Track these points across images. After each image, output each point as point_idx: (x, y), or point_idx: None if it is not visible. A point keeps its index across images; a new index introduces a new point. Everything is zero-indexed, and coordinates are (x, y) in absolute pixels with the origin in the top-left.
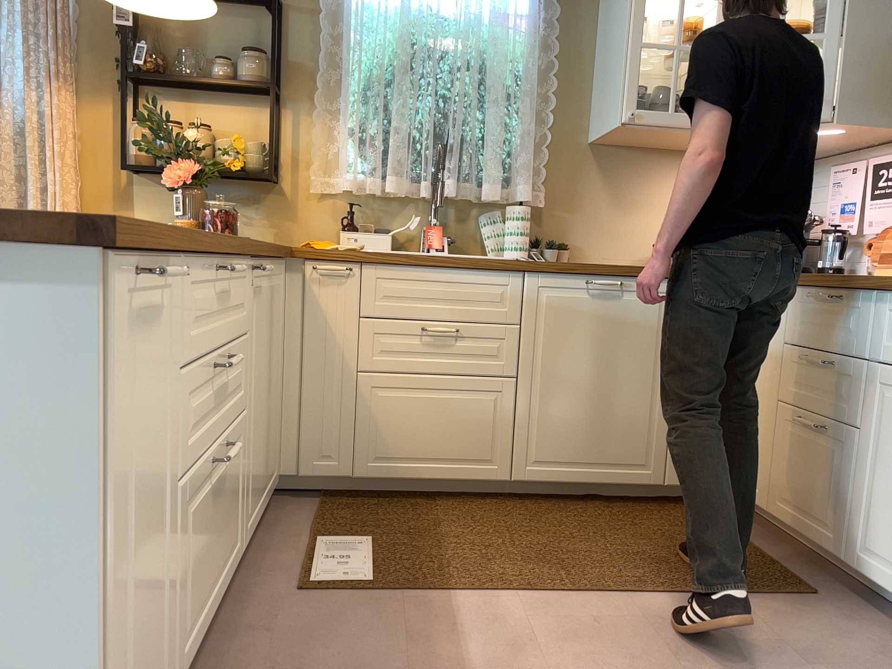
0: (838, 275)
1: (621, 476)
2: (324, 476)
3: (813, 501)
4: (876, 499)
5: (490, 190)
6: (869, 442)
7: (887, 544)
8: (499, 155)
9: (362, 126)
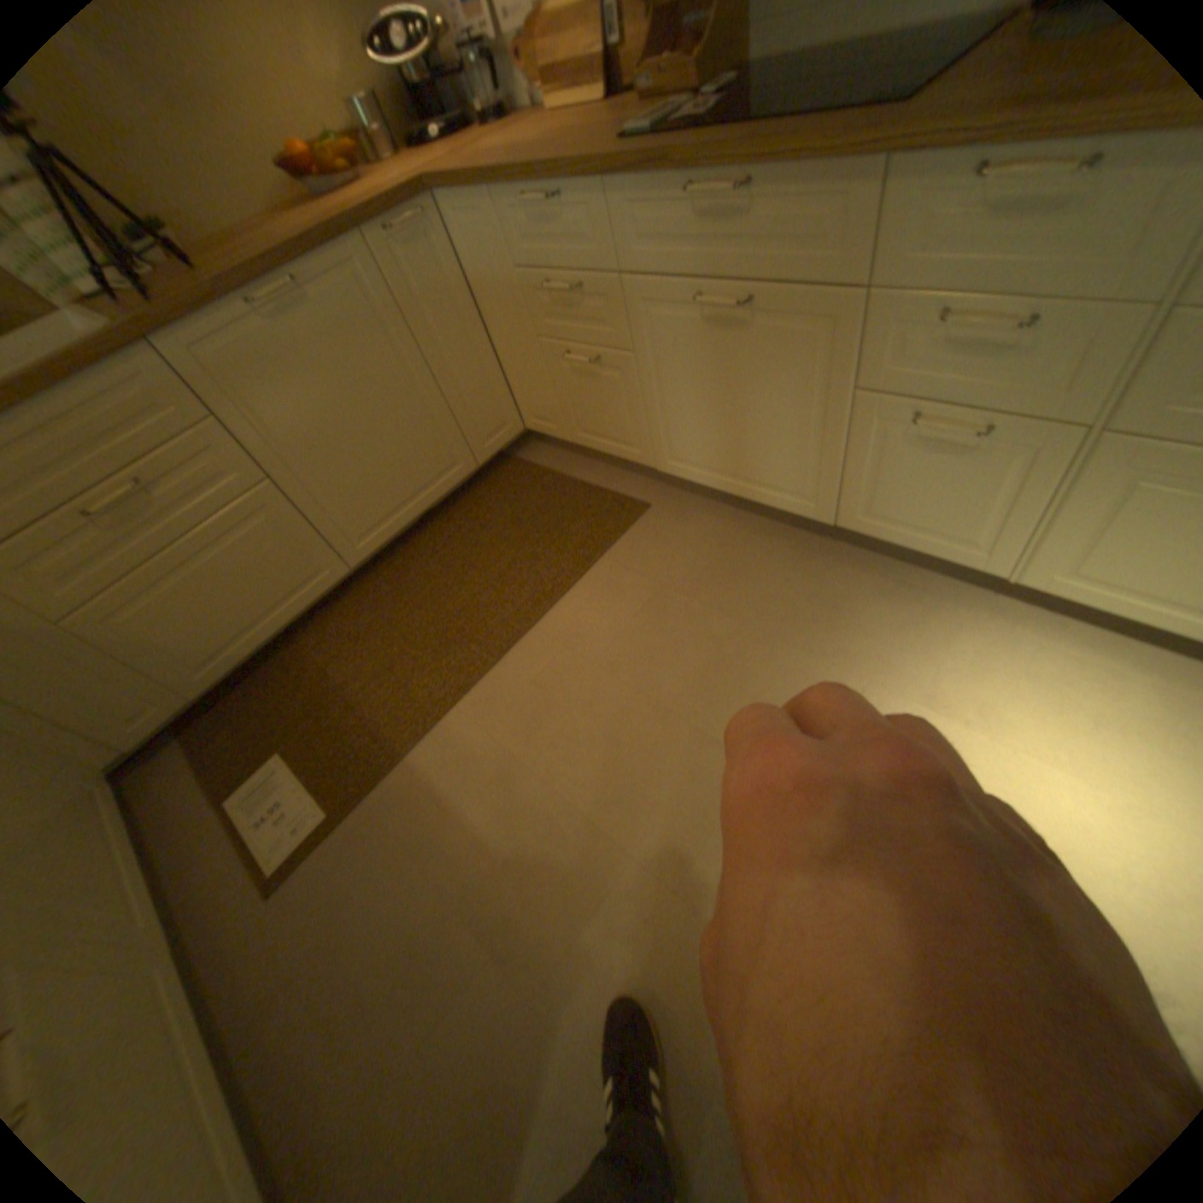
0: (535, 151)
1: (439, 488)
2: (156, 726)
3: (609, 425)
4: (668, 413)
5: None
6: (645, 361)
7: (688, 447)
8: None
9: None
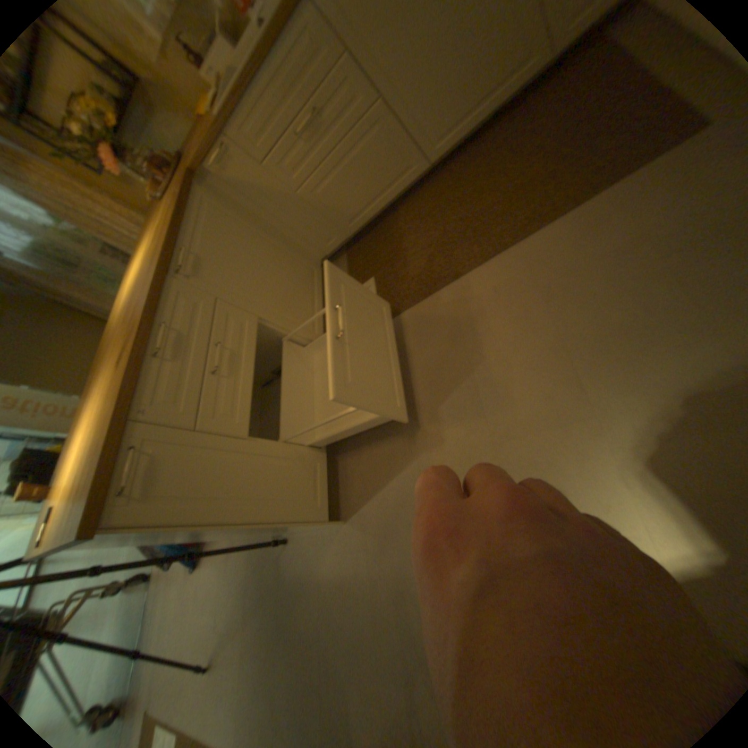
0: None
1: (509, 88)
2: (337, 246)
3: None
4: None
5: None
6: None
7: None
8: None
9: None
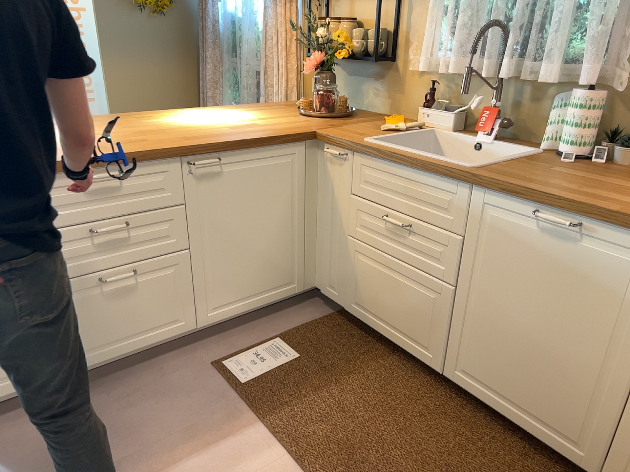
0: None
1: (544, 435)
2: (332, 299)
3: None
4: None
5: (543, 73)
6: None
7: None
8: (563, 30)
9: (451, 6)
